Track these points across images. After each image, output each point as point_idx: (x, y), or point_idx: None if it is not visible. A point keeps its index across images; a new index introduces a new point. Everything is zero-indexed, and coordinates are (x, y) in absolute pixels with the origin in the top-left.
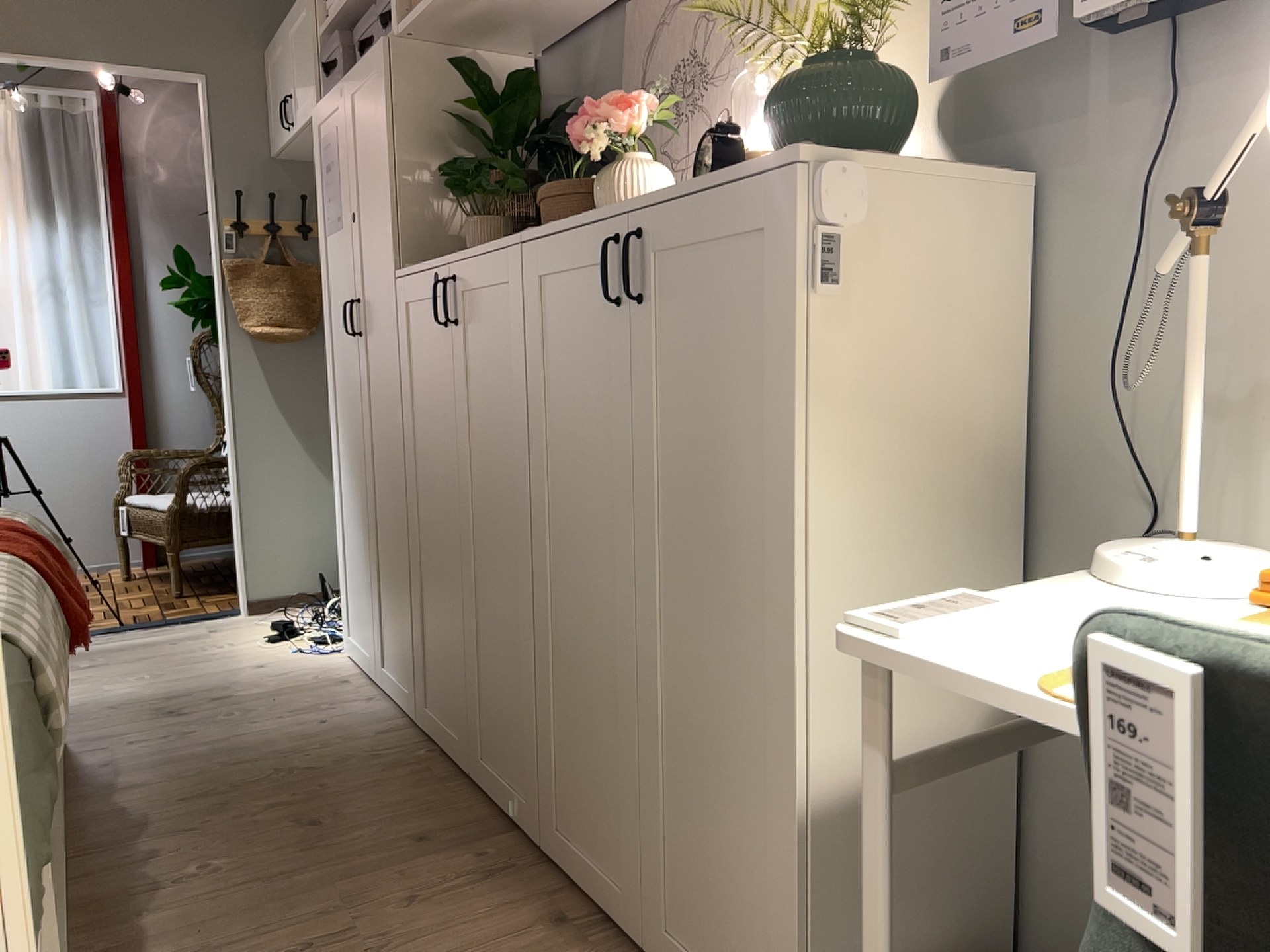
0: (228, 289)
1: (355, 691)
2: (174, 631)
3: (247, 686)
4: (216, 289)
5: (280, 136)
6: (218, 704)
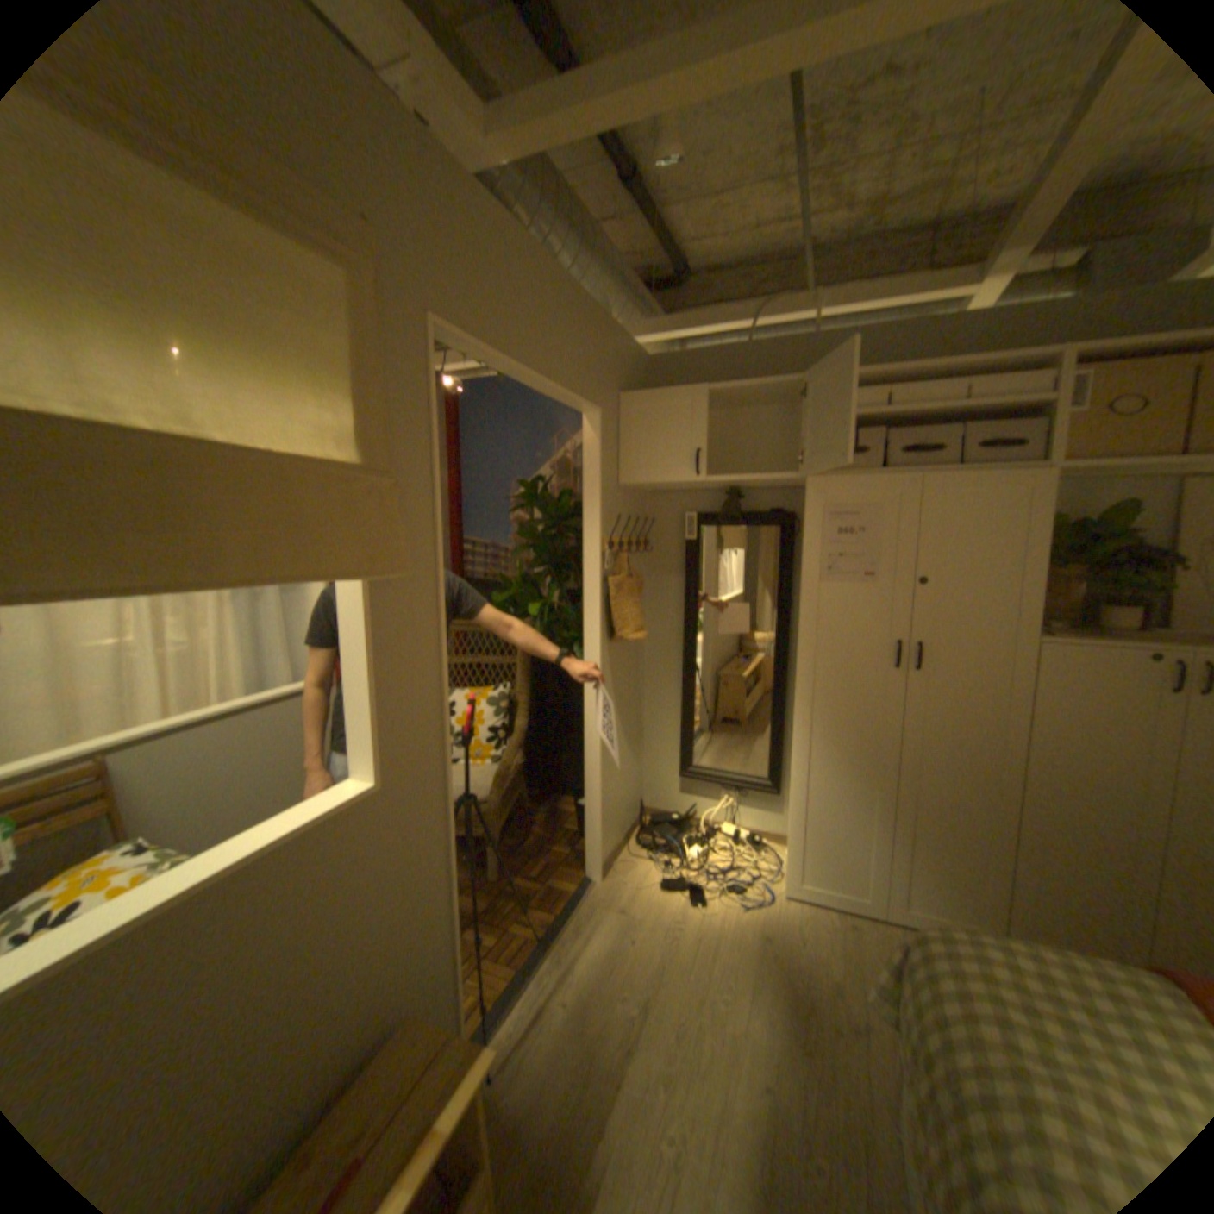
0: (601, 603)
1: (881, 936)
2: (588, 927)
3: (815, 968)
4: (592, 604)
5: (663, 476)
6: (852, 1001)
